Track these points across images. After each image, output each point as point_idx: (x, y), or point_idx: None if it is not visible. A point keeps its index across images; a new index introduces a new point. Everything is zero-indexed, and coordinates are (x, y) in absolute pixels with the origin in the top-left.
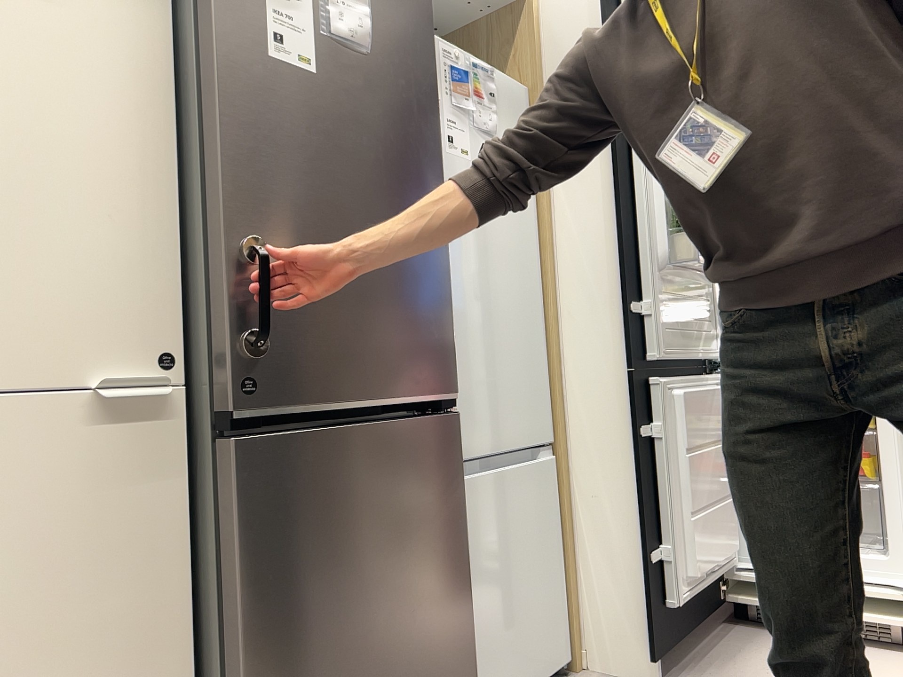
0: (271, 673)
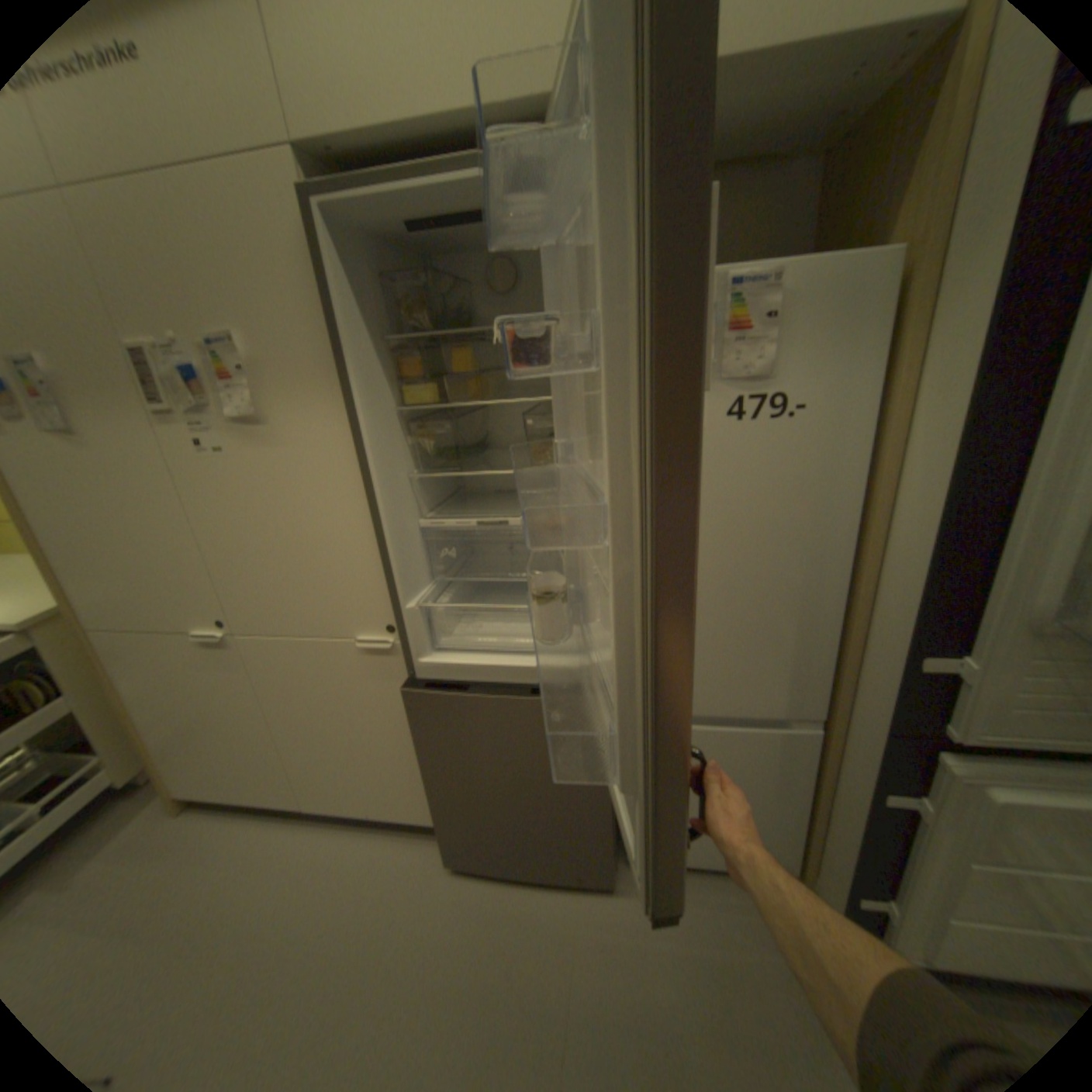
0: (440, 789)
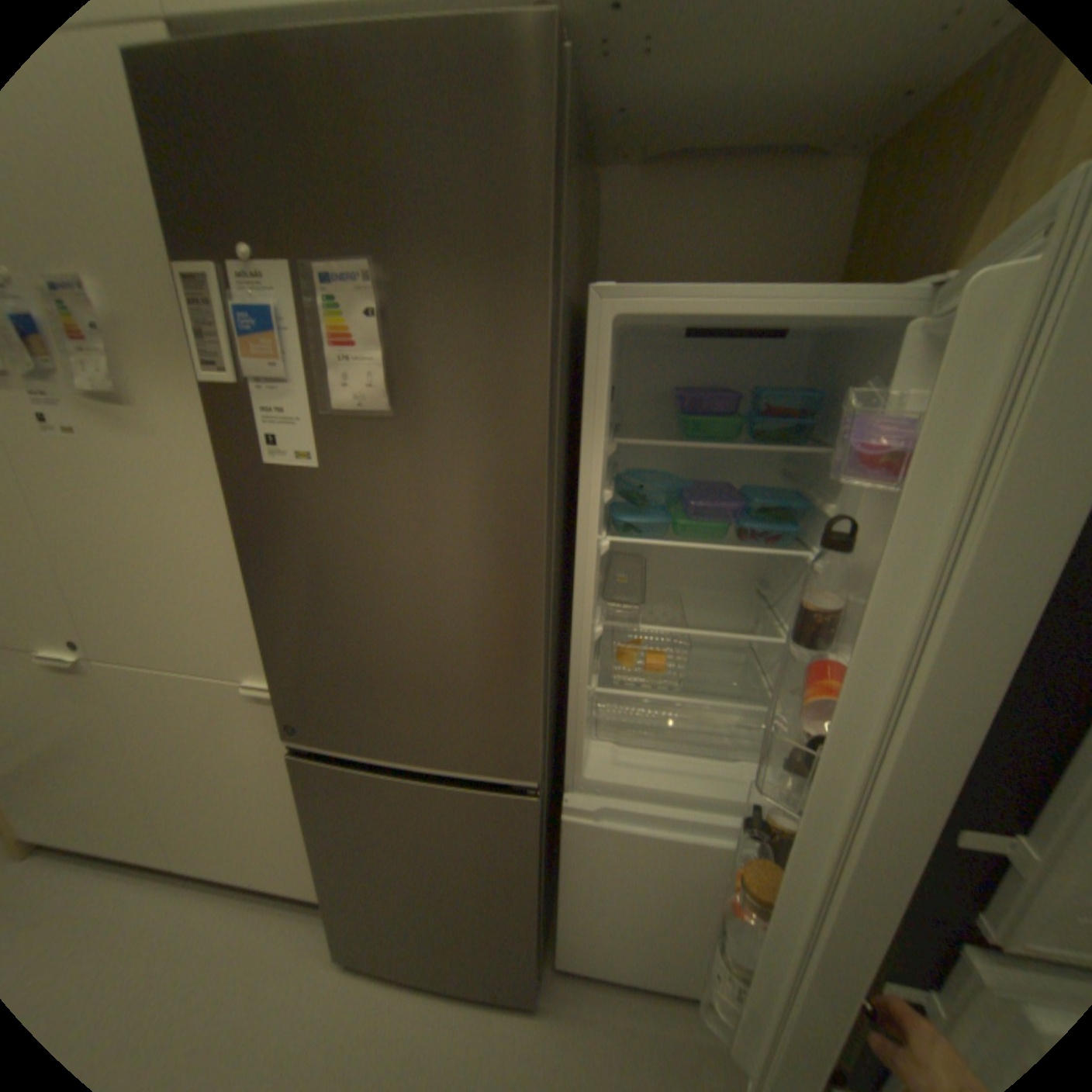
0: (330, 875)
